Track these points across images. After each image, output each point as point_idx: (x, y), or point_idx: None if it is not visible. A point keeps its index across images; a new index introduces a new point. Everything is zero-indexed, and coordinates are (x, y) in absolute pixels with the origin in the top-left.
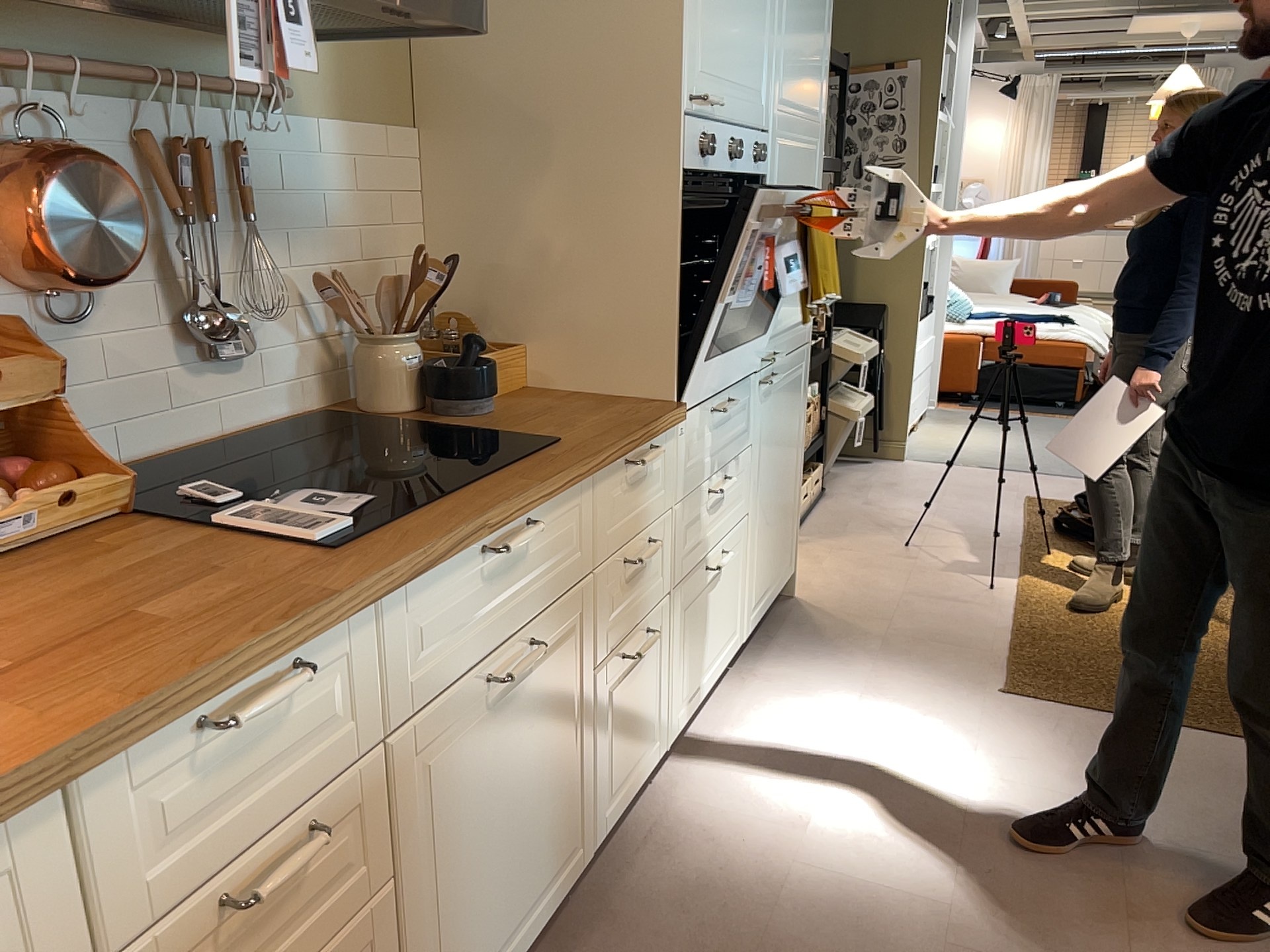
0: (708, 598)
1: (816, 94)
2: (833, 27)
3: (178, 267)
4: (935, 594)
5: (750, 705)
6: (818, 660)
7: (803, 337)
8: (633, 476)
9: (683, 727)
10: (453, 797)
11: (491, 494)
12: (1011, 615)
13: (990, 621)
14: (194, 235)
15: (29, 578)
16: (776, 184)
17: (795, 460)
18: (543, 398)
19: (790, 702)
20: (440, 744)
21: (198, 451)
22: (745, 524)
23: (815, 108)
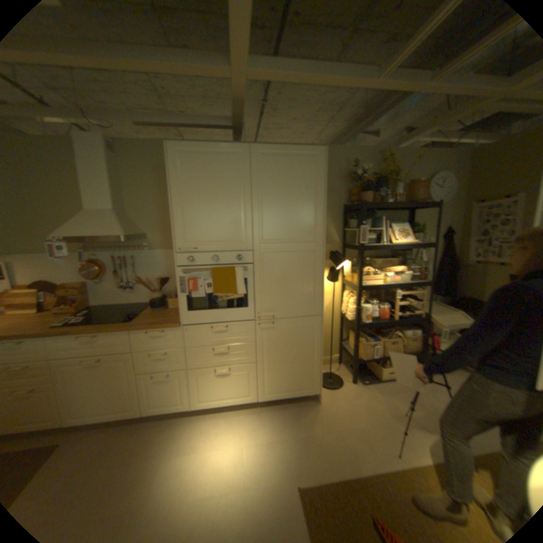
0: (217, 379)
1: (305, 232)
2: (325, 207)
3: (118, 276)
4: (369, 440)
5: (239, 420)
6: (279, 425)
7: (308, 313)
8: (152, 336)
9: (201, 409)
10: (71, 379)
11: (83, 329)
12: (379, 474)
13: (363, 467)
14: (122, 271)
15: (43, 319)
16: (261, 264)
17: (308, 354)
18: (174, 312)
19: (247, 428)
20: (66, 368)
21: (121, 305)
22: (252, 365)
23: (305, 237)
